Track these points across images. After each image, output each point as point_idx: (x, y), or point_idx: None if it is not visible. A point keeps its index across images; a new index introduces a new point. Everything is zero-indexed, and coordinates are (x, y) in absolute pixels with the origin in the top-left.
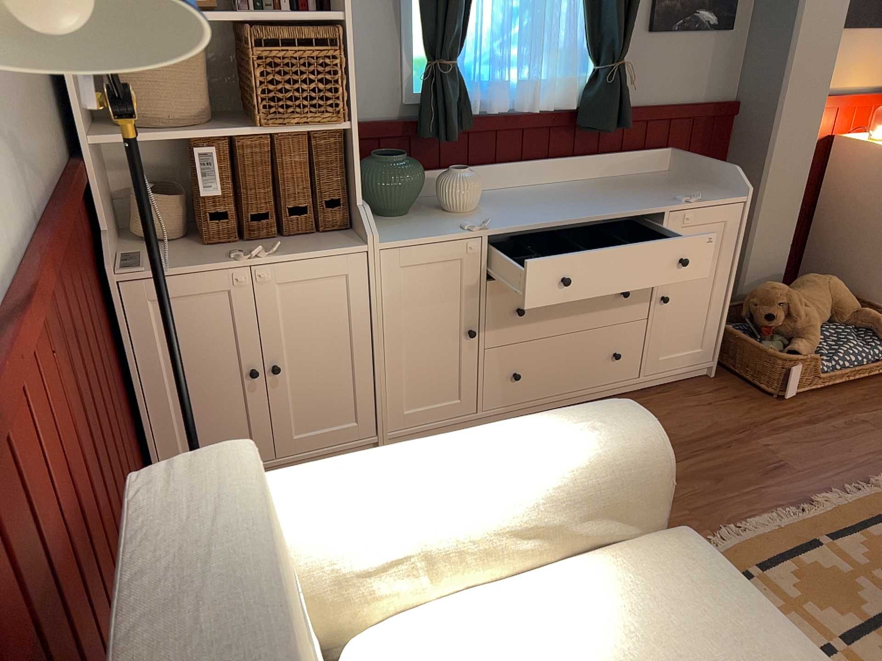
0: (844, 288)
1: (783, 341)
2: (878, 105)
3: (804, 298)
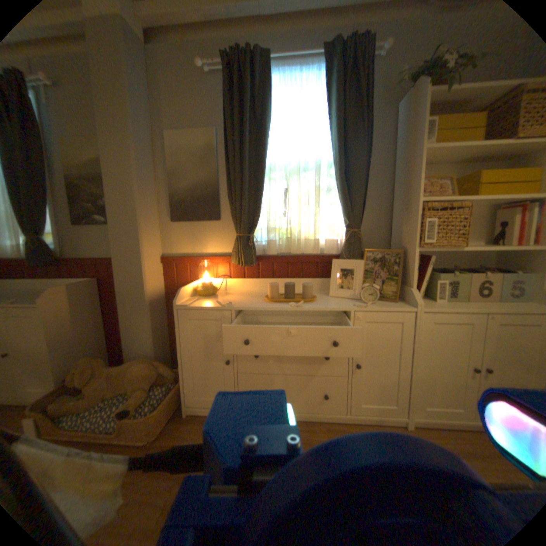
0: (137, 372)
1: (77, 398)
2: (221, 263)
3: (110, 373)
